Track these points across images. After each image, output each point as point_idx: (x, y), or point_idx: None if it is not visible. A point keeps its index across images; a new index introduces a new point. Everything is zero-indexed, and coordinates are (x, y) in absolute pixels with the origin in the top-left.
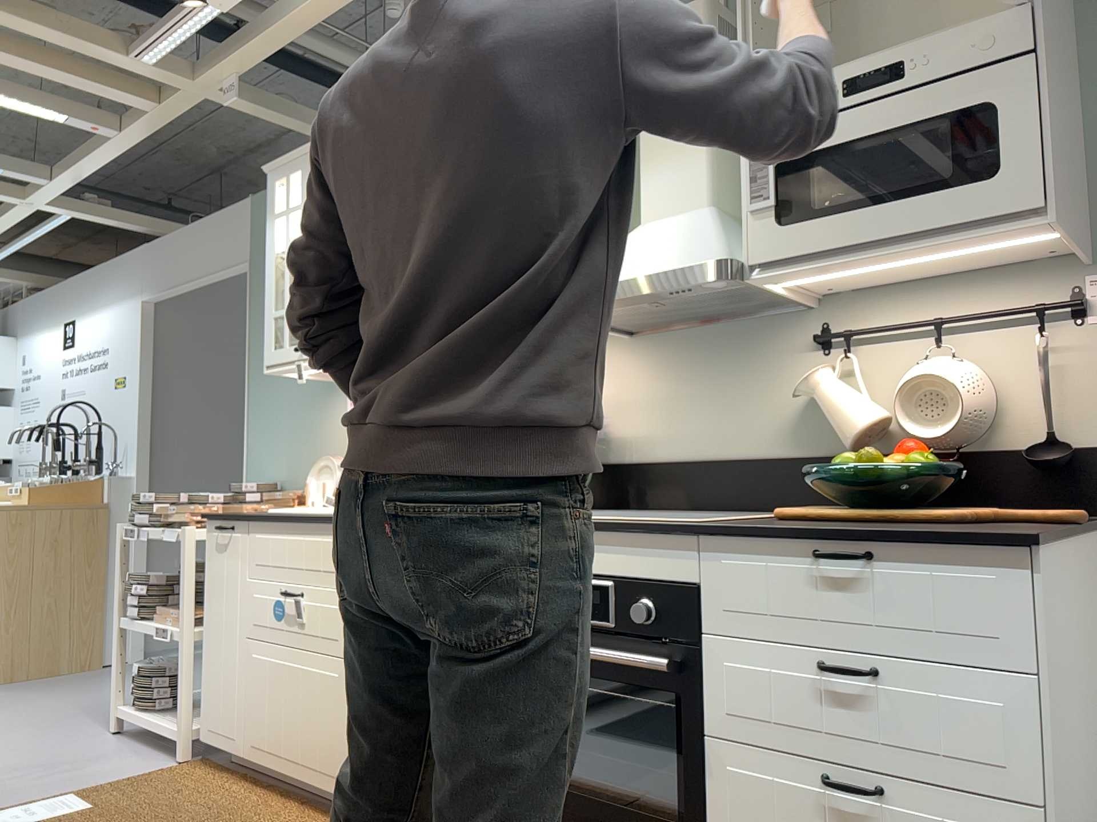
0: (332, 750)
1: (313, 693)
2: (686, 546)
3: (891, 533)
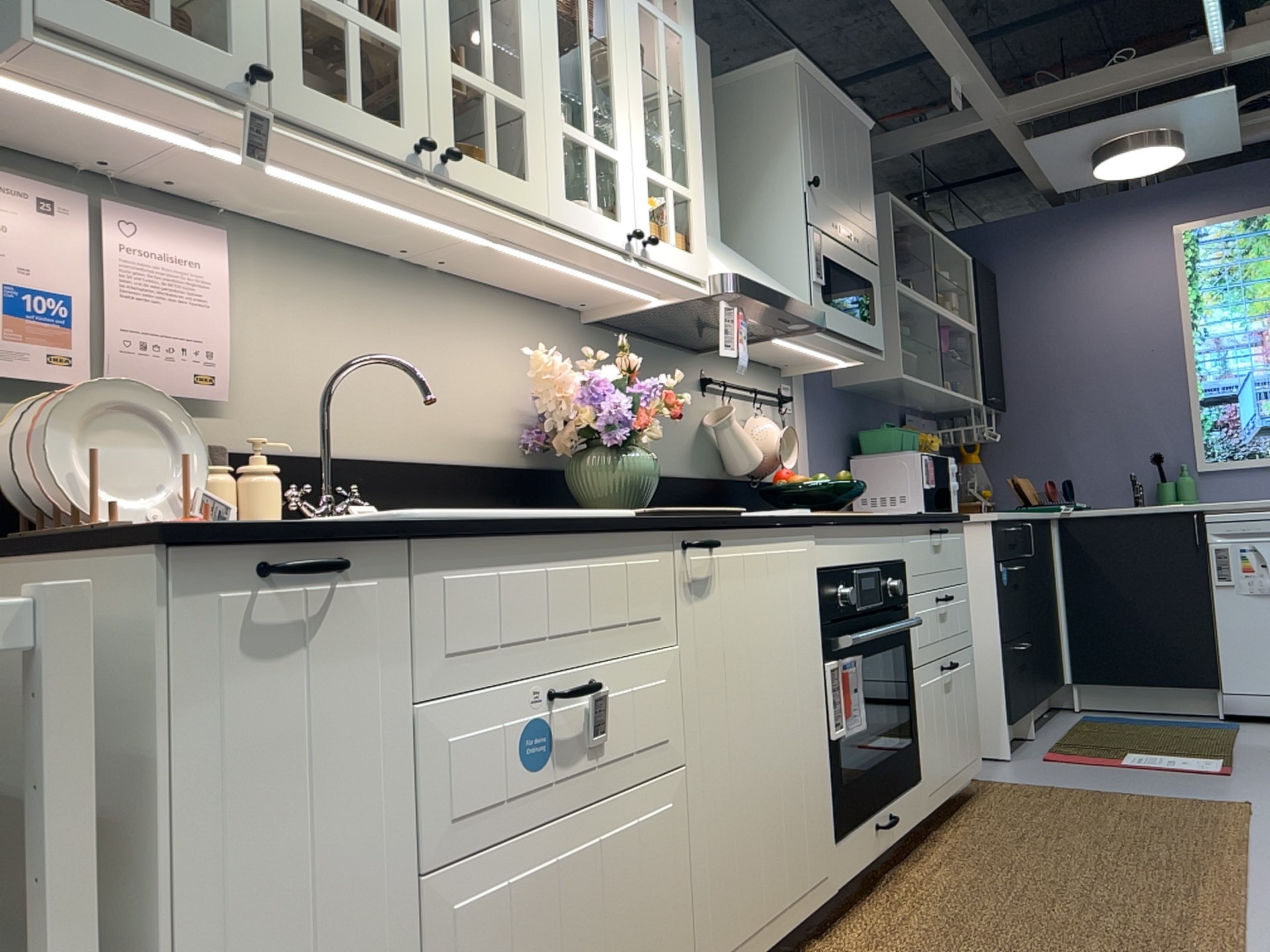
0: (671, 948)
1: (629, 873)
2: (900, 532)
3: (951, 517)
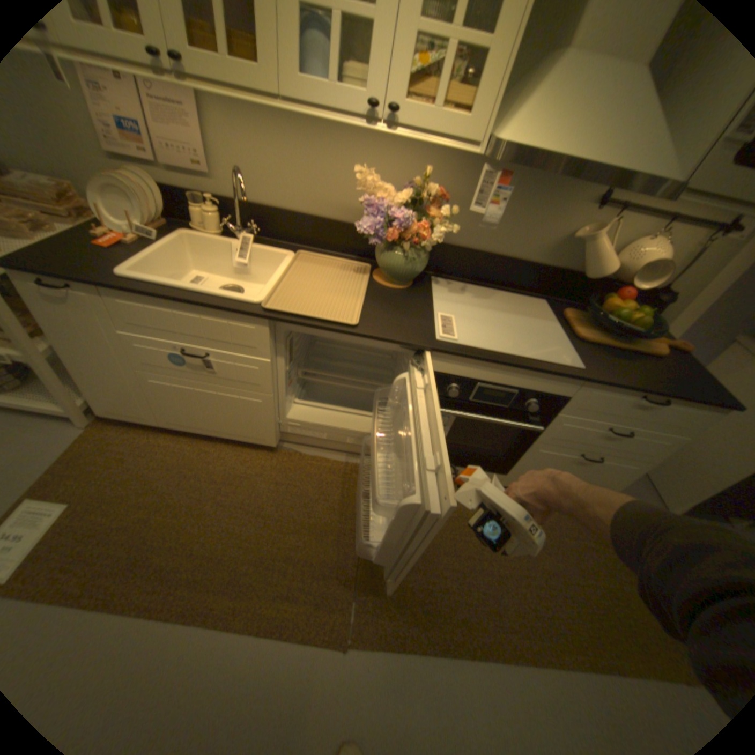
0: (261, 430)
1: (236, 407)
2: (575, 382)
3: (690, 399)
